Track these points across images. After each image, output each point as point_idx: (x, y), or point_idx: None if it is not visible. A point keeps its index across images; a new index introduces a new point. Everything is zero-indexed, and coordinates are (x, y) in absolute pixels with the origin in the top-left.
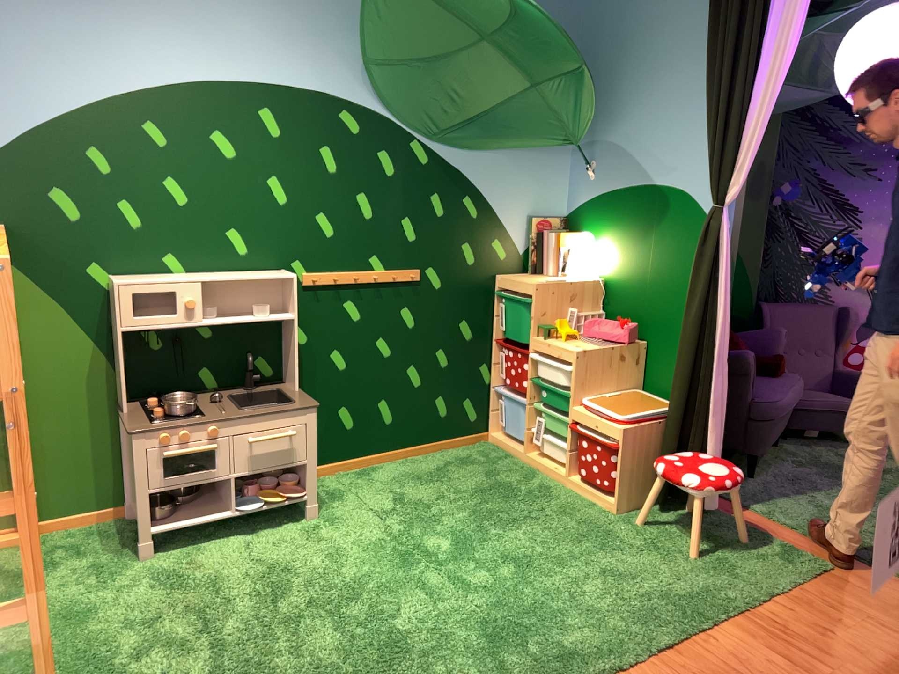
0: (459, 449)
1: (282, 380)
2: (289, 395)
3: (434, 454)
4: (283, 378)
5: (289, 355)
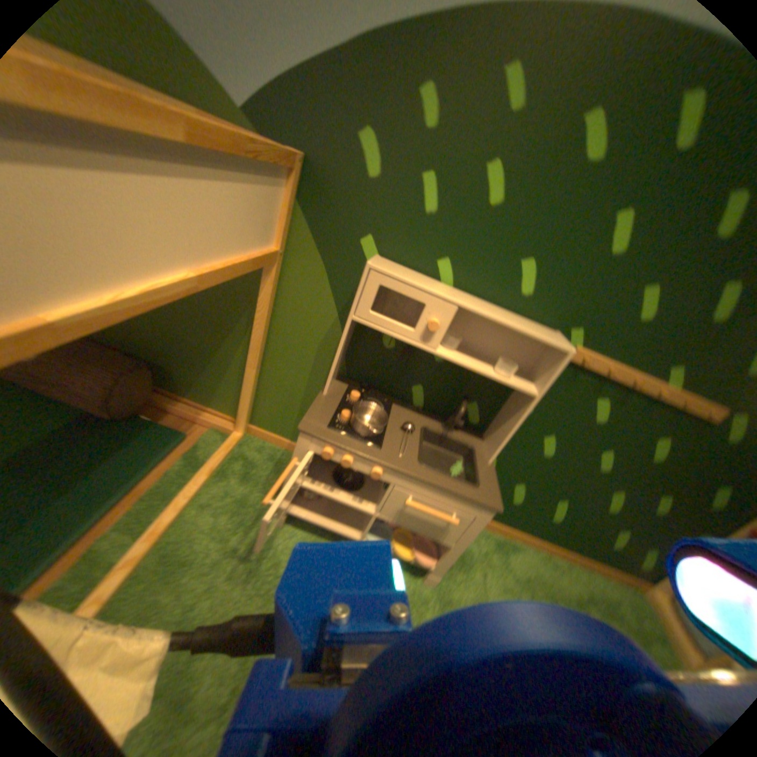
0: (606, 584)
1: (478, 431)
2: (474, 466)
3: (579, 572)
4: (481, 430)
5: (500, 417)
